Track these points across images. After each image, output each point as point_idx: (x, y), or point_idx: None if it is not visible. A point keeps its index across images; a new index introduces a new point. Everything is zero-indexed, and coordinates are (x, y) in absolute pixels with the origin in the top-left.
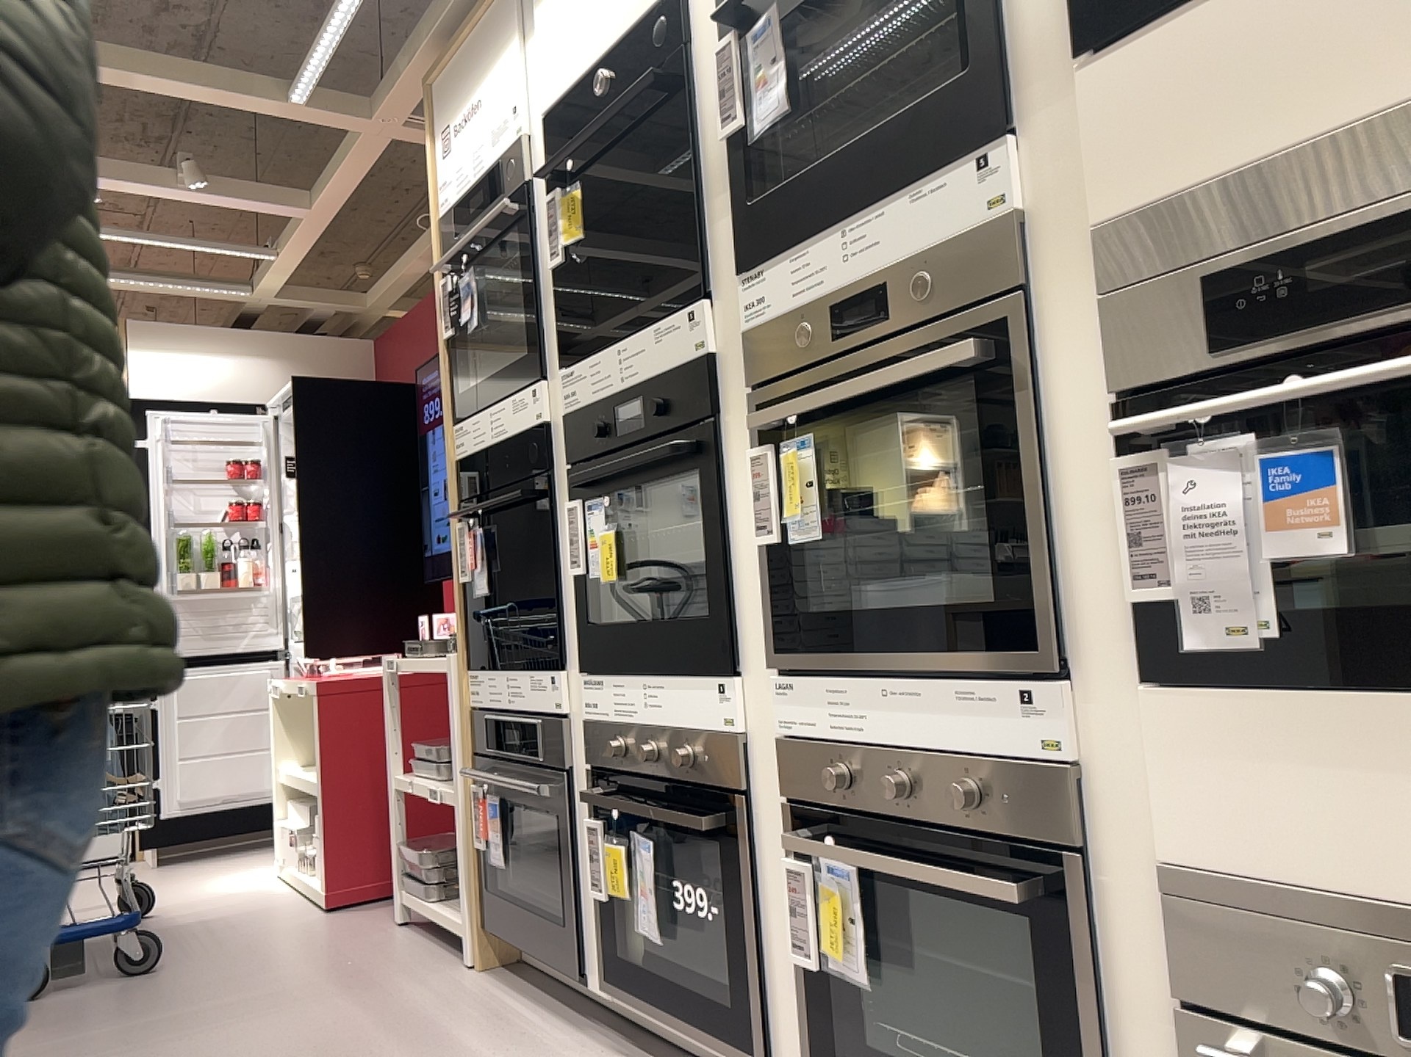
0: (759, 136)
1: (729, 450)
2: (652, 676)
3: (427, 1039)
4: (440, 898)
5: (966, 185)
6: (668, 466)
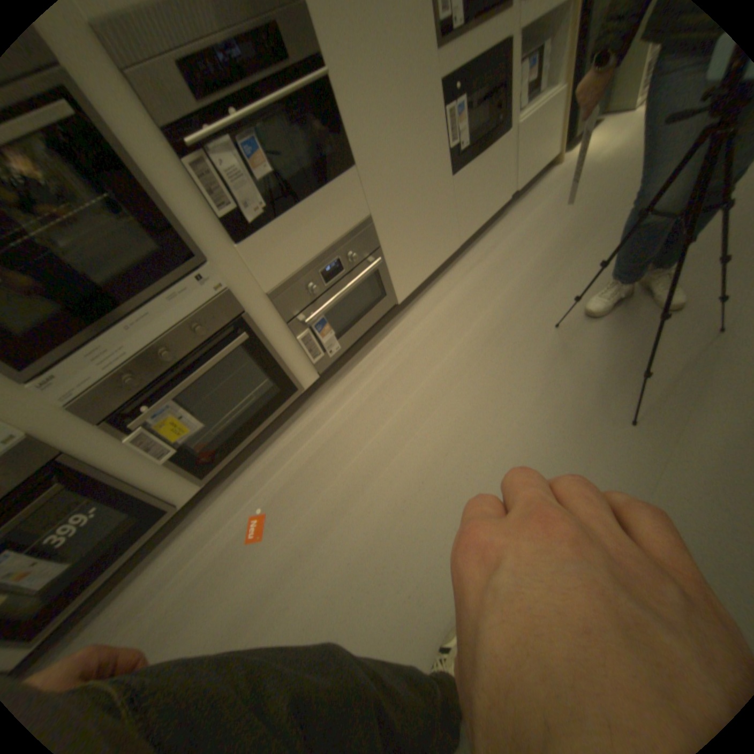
0: None
1: None
2: None
3: None
4: None
5: None
6: None
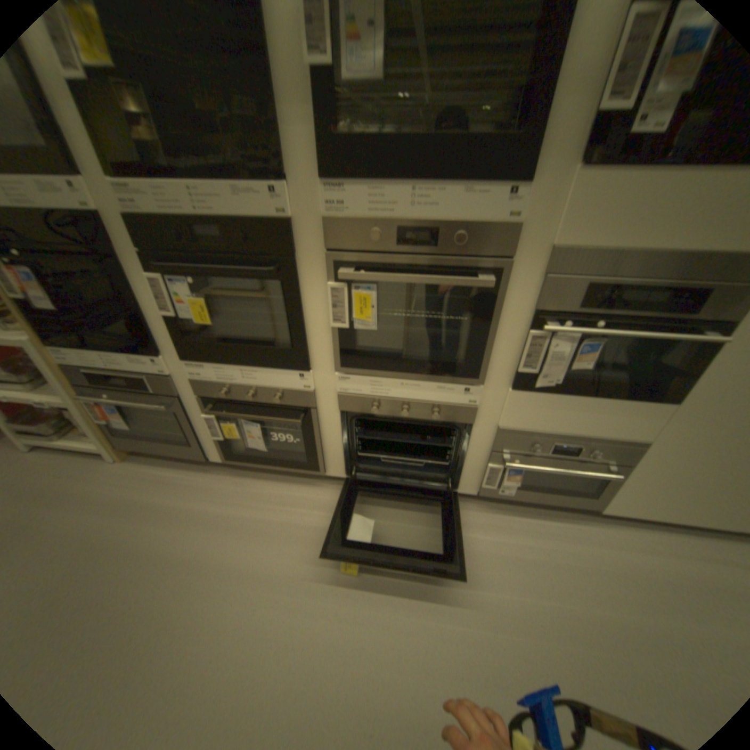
0: (341, 75)
1: (303, 275)
2: (245, 366)
3: (140, 513)
4: (58, 439)
5: (503, 199)
6: (253, 276)
